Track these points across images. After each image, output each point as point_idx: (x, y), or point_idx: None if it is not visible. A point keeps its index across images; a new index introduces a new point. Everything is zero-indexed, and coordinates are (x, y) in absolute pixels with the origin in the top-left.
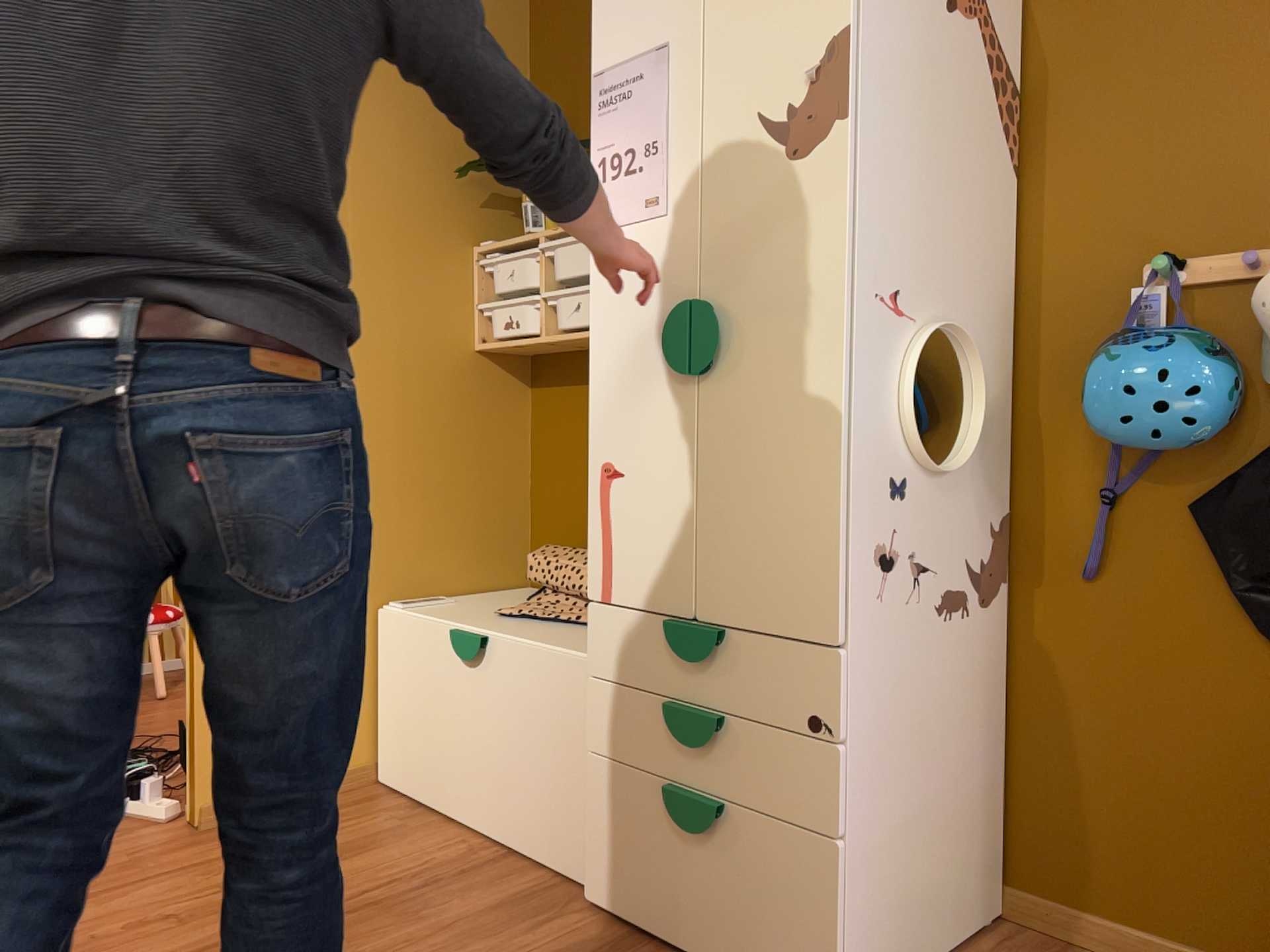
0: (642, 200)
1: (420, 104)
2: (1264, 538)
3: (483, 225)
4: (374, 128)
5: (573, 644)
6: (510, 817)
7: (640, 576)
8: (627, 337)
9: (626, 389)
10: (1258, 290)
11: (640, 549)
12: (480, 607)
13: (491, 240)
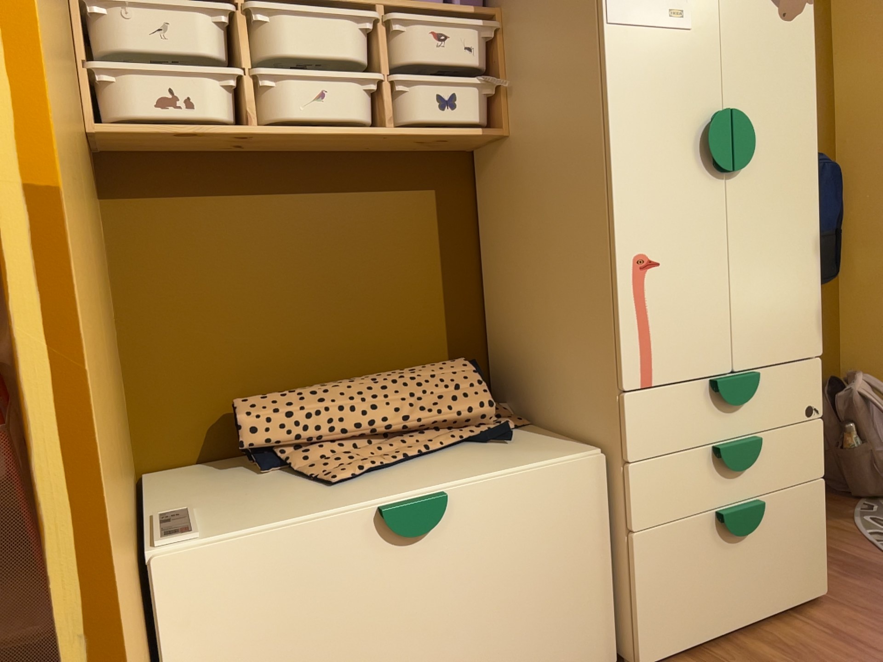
0: (666, 8)
1: None
2: None
3: None
4: None
5: (525, 457)
6: None
7: (682, 351)
8: (656, 135)
9: (659, 185)
10: None
11: (681, 328)
12: (254, 495)
13: None
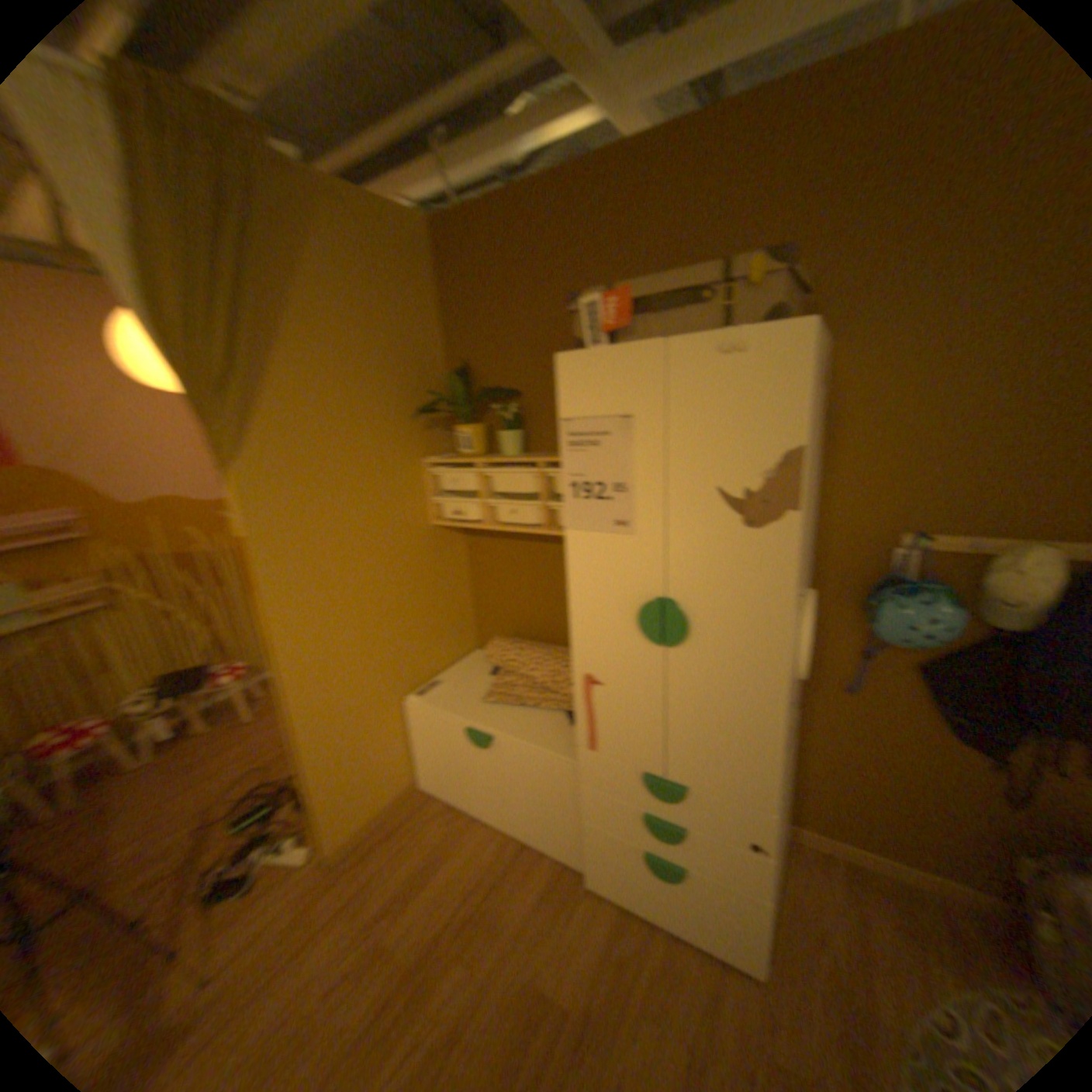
0: (610, 519)
1: (373, 369)
2: (965, 693)
3: (423, 442)
4: (346, 396)
5: (550, 741)
6: (519, 828)
7: (617, 743)
8: (600, 604)
9: (601, 636)
10: (989, 571)
11: (617, 729)
12: (464, 688)
13: (430, 451)
